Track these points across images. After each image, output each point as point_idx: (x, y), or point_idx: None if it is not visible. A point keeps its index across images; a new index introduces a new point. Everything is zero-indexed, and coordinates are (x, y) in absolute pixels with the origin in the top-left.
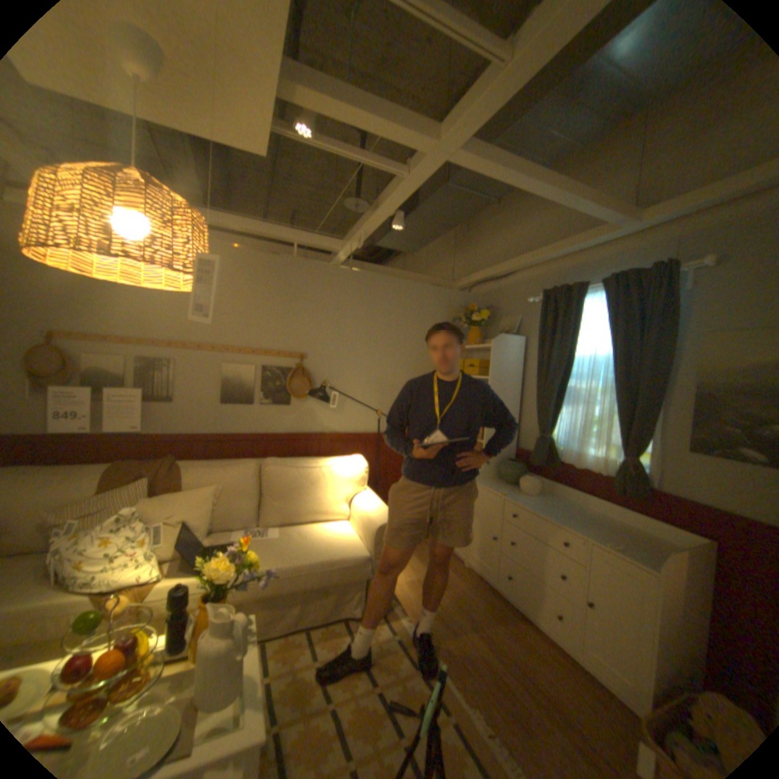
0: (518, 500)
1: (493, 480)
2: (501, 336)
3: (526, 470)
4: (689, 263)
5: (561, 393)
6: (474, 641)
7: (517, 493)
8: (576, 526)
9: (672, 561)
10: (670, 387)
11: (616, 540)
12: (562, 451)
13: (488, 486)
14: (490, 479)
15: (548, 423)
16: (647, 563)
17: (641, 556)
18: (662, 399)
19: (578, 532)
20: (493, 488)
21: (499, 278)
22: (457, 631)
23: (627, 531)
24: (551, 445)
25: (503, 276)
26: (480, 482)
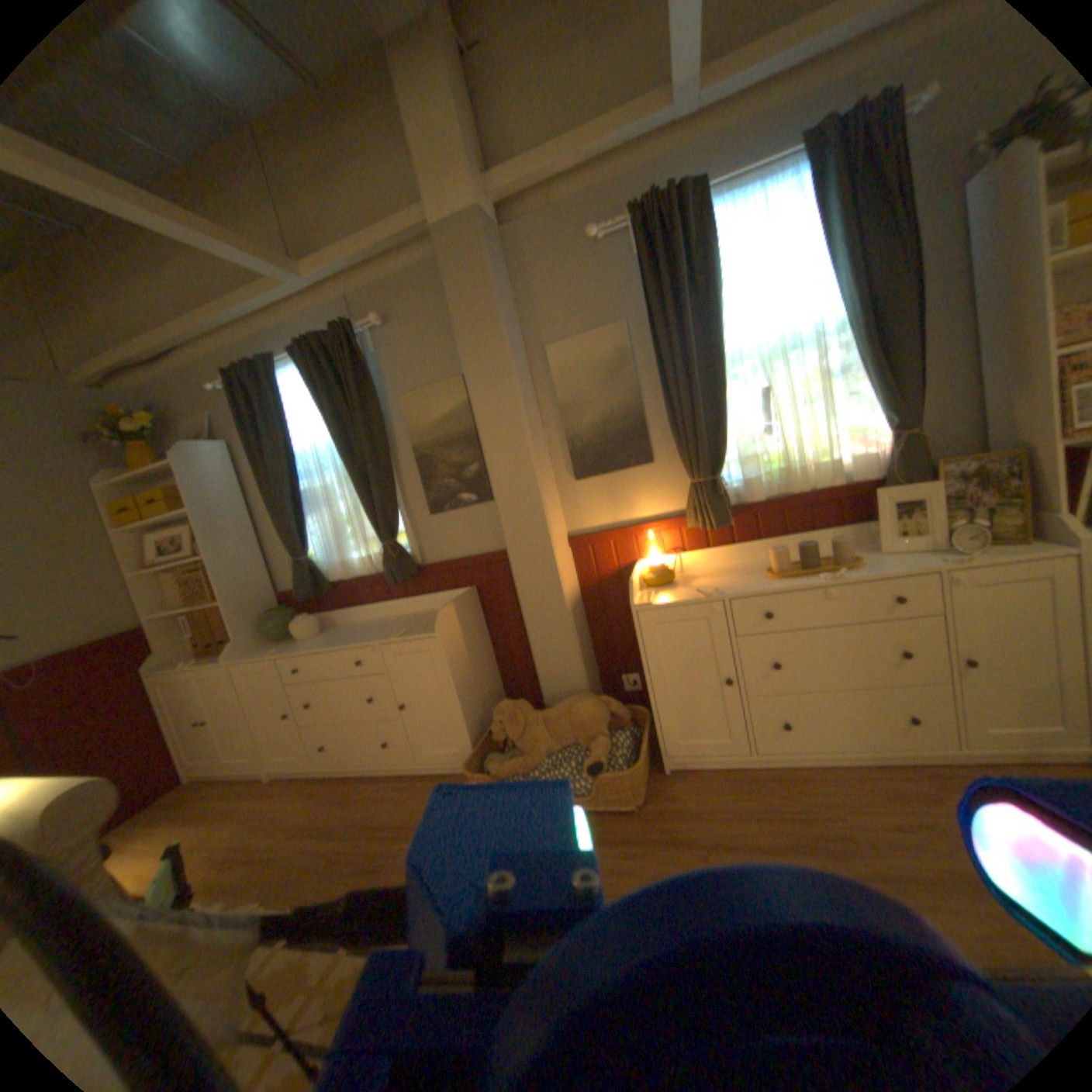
0: (291, 650)
1: (256, 648)
2: (183, 443)
3: (295, 612)
4: (359, 323)
5: (298, 499)
6: (293, 846)
7: (291, 645)
8: (361, 638)
9: (446, 619)
10: (395, 458)
11: (400, 629)
12: (328, 570)
13: (248, 657)
14: (251, 648)
15: (296, 542)
16: (425, 630)
17: (421, 628)
18: (391, 470)
19: (363, 642)
20: (255, 655)
21: (150, 361)
22: (266, 856)
23: (412, 617)
24: (310, 567)
25: (157, 358)
26: (235, 659)
